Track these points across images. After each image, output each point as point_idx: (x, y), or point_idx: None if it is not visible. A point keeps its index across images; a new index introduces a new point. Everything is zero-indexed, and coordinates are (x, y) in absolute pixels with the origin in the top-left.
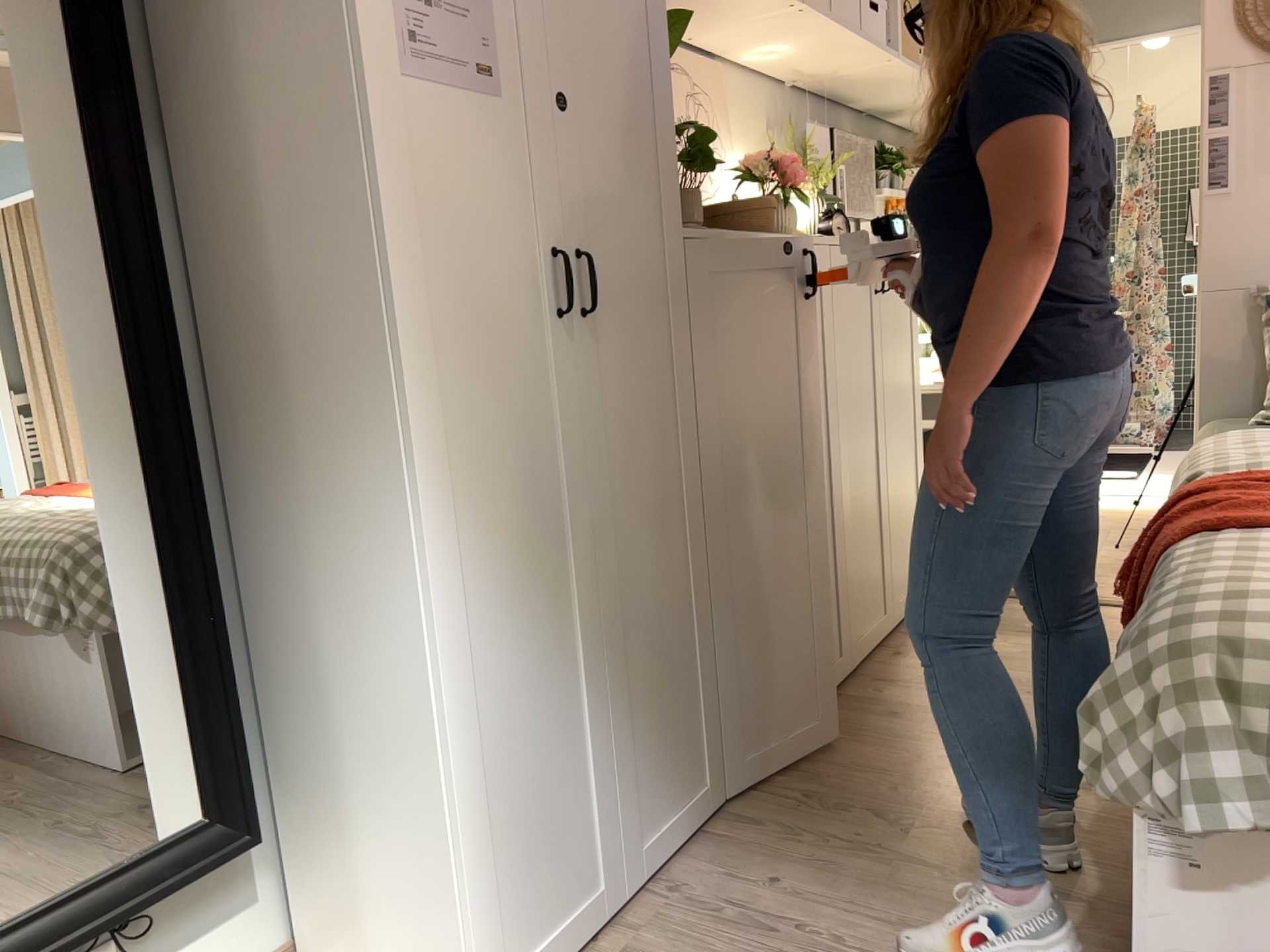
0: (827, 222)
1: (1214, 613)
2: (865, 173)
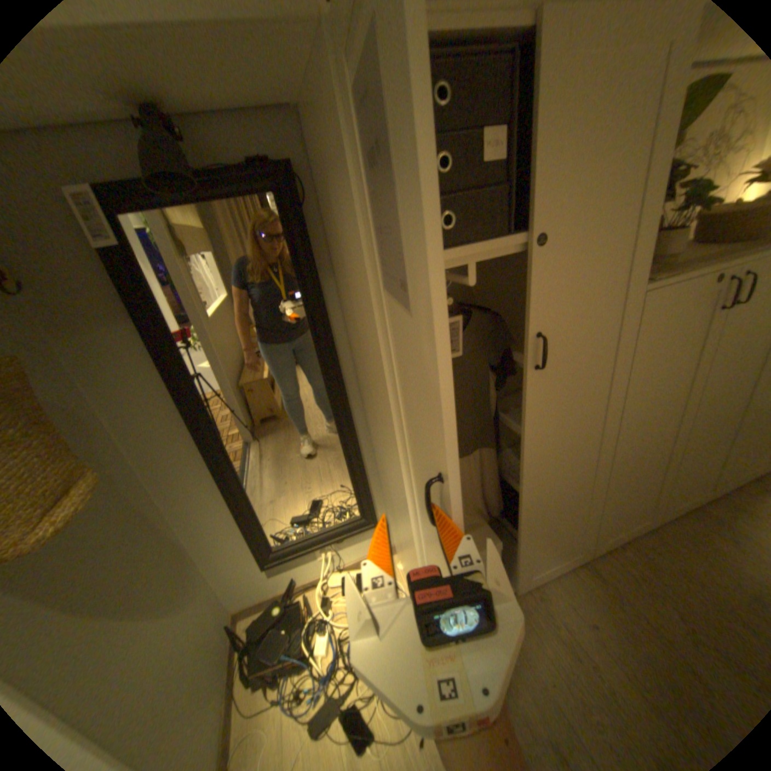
0: None
1: None
2: None
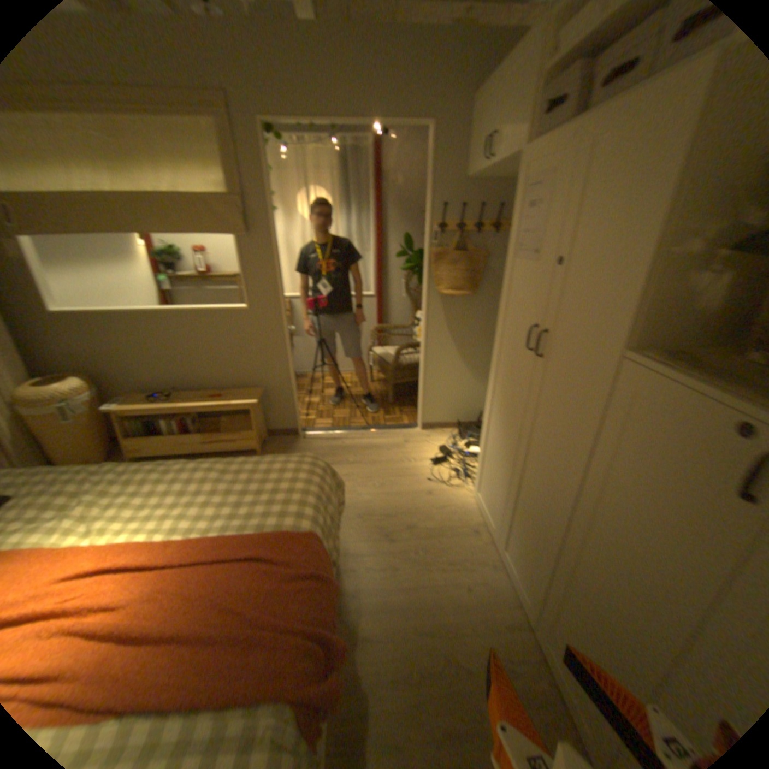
0: None
1: (305, 463)
2: None
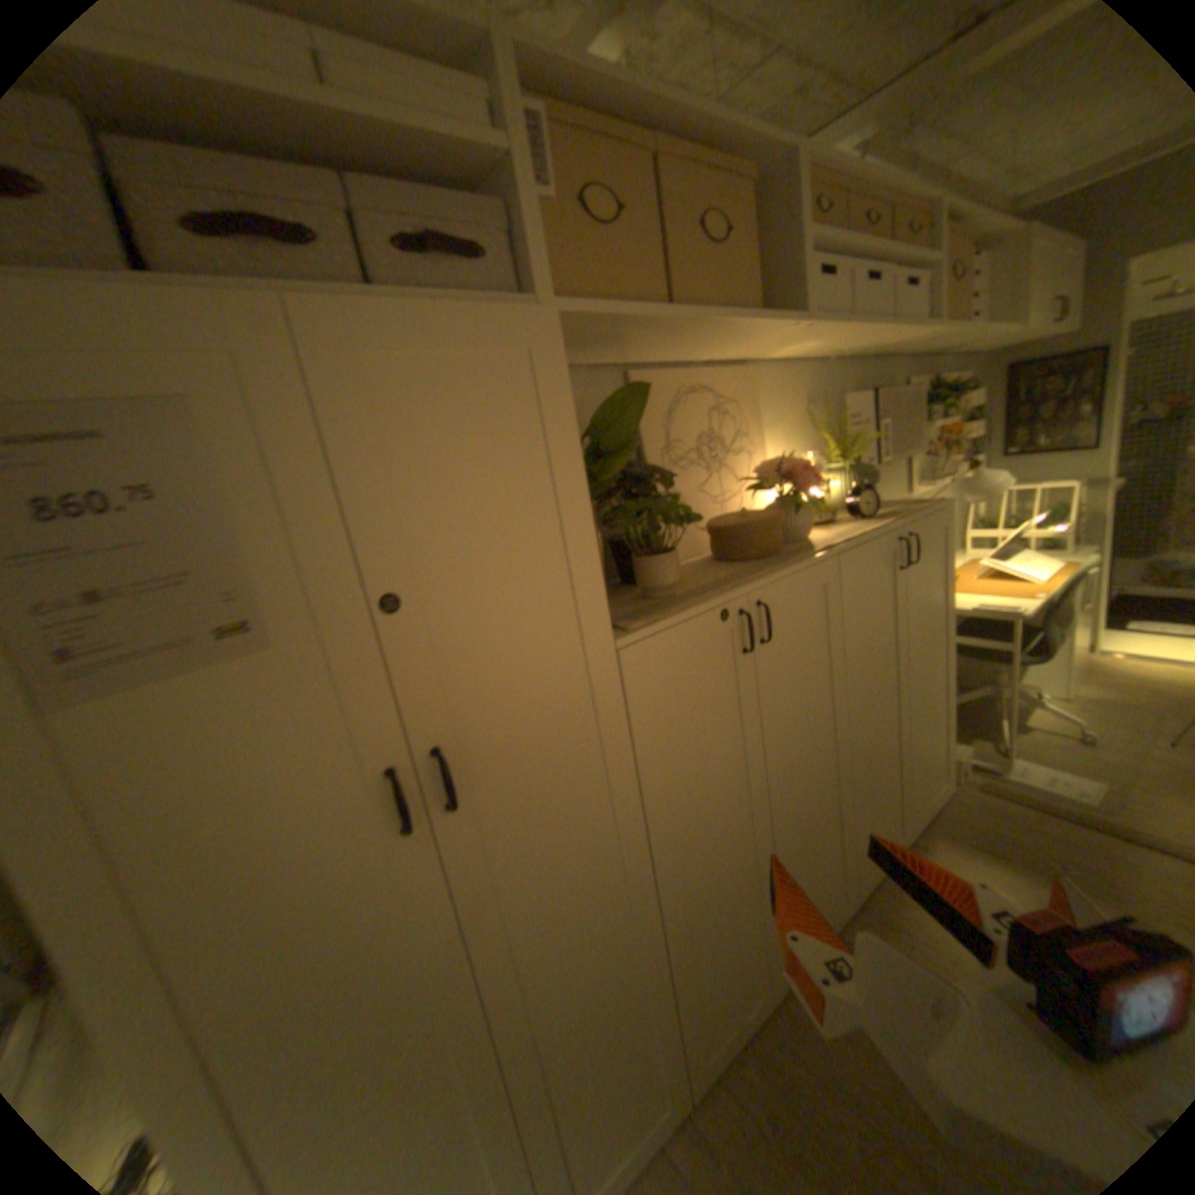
0: (857, 503)
1: None
2: (922, 410)
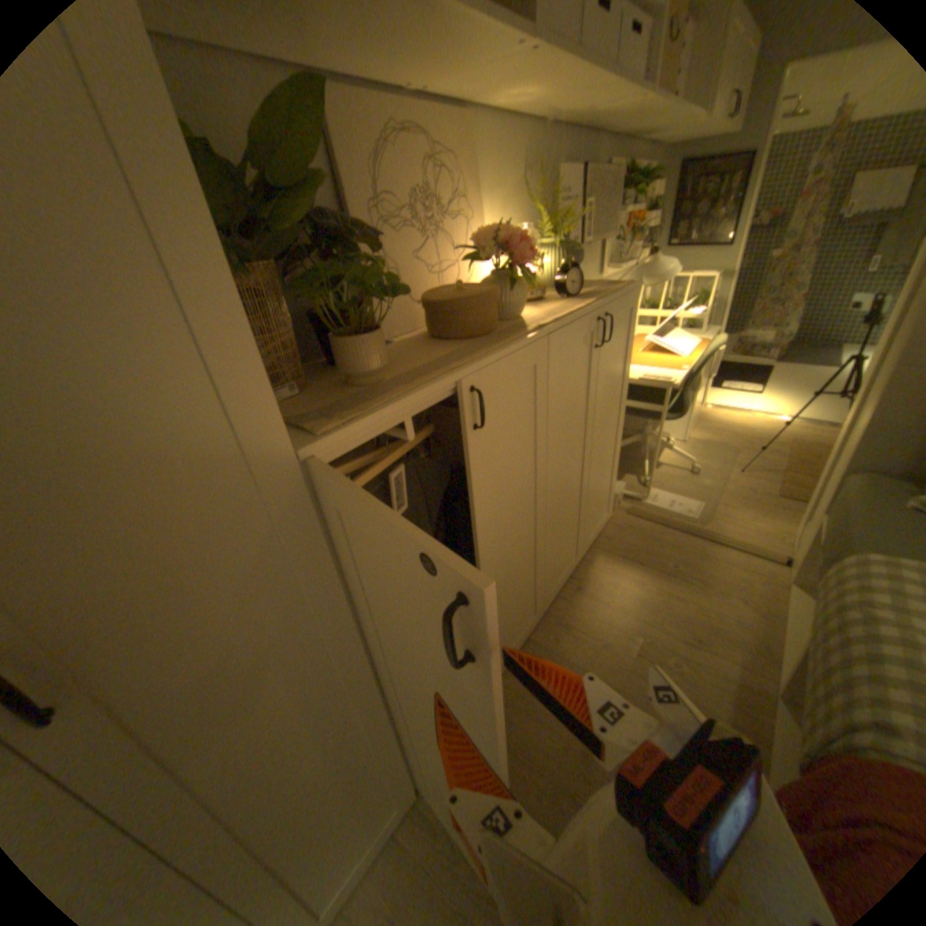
0: (565, 280)
1: None
2: (619, 193)
